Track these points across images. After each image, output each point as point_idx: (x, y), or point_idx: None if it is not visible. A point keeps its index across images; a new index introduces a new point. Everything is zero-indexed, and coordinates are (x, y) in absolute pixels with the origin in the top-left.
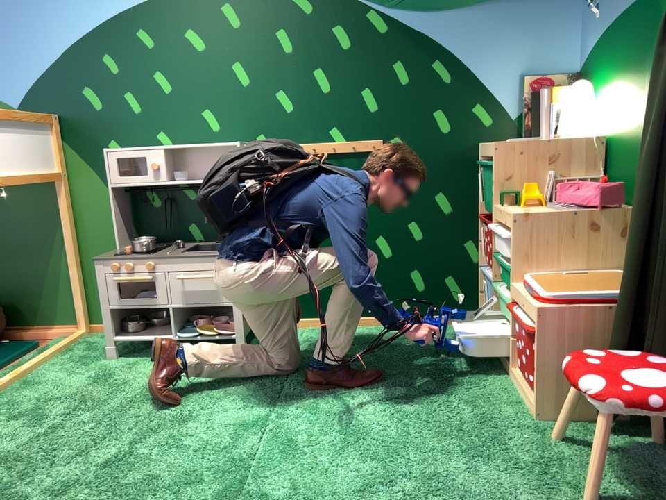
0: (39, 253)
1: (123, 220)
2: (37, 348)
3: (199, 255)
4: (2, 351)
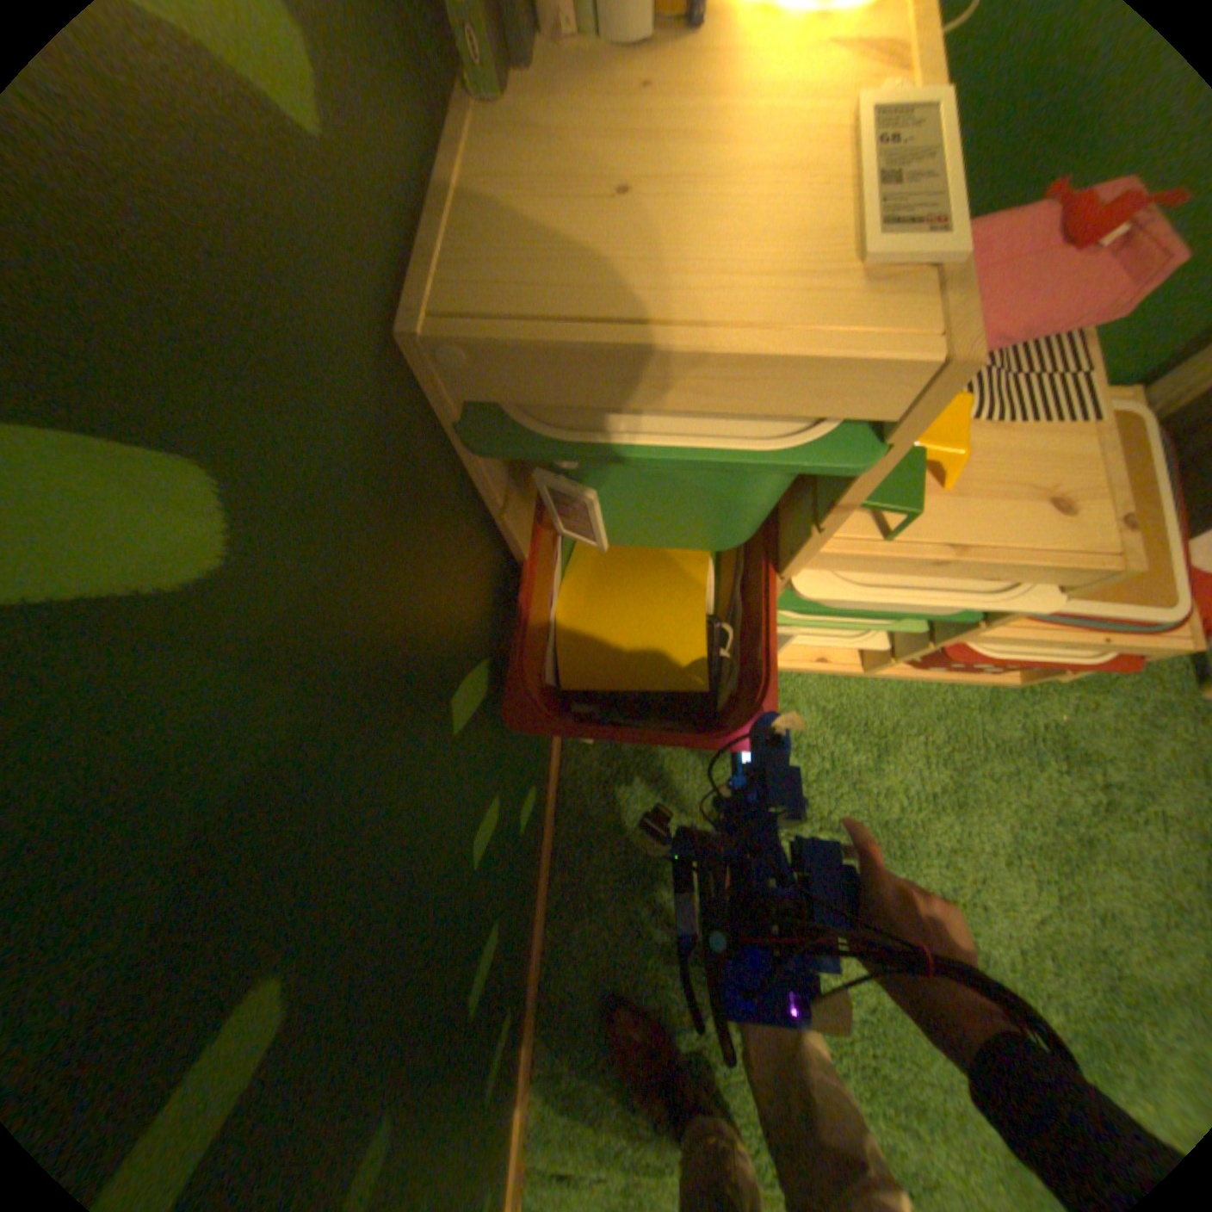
0: None
1: None
2: None
3: None
4: None
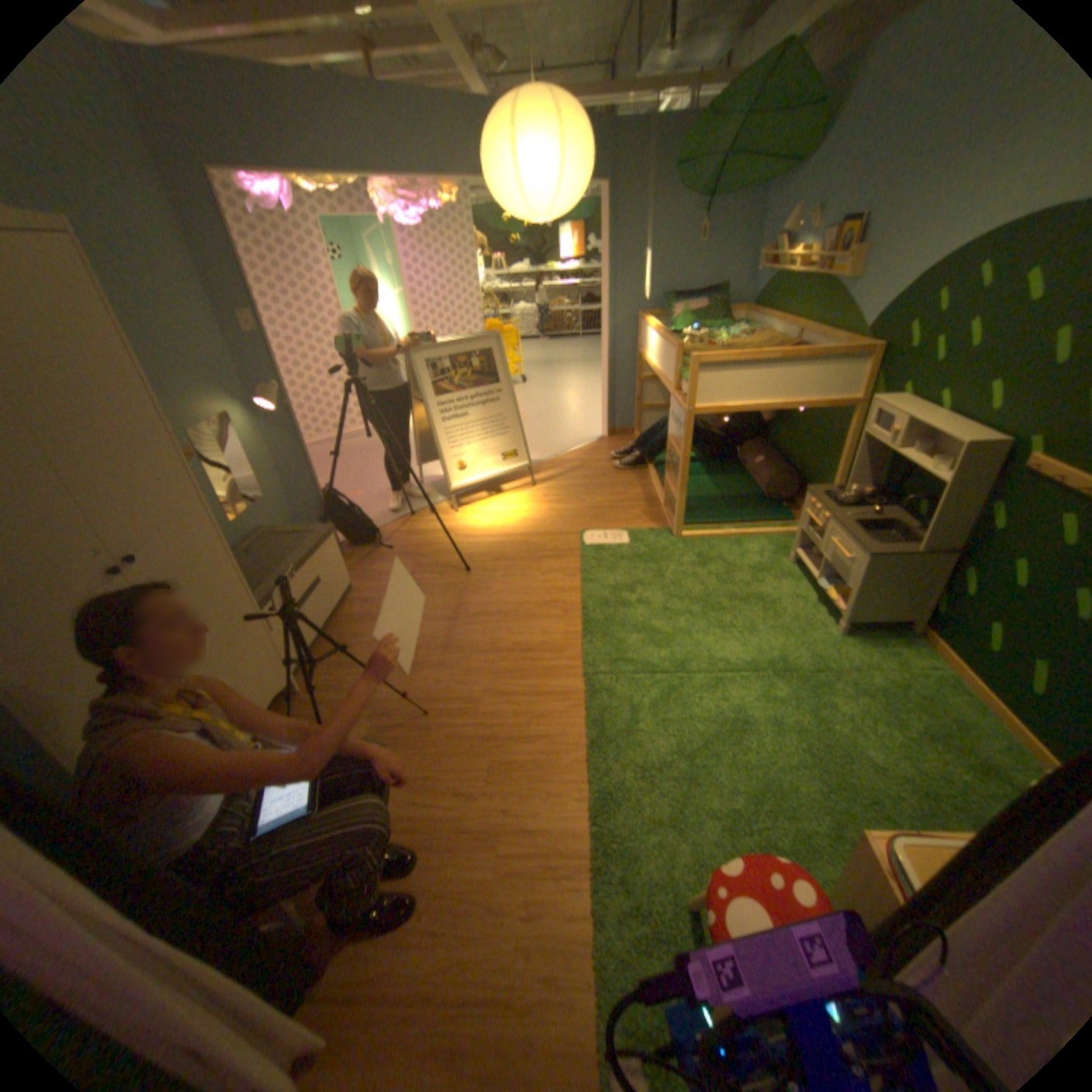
0: (834, 457)
1: (884, 463)
2: (793, 524)
3: (852, 537)
4: (772, 513)
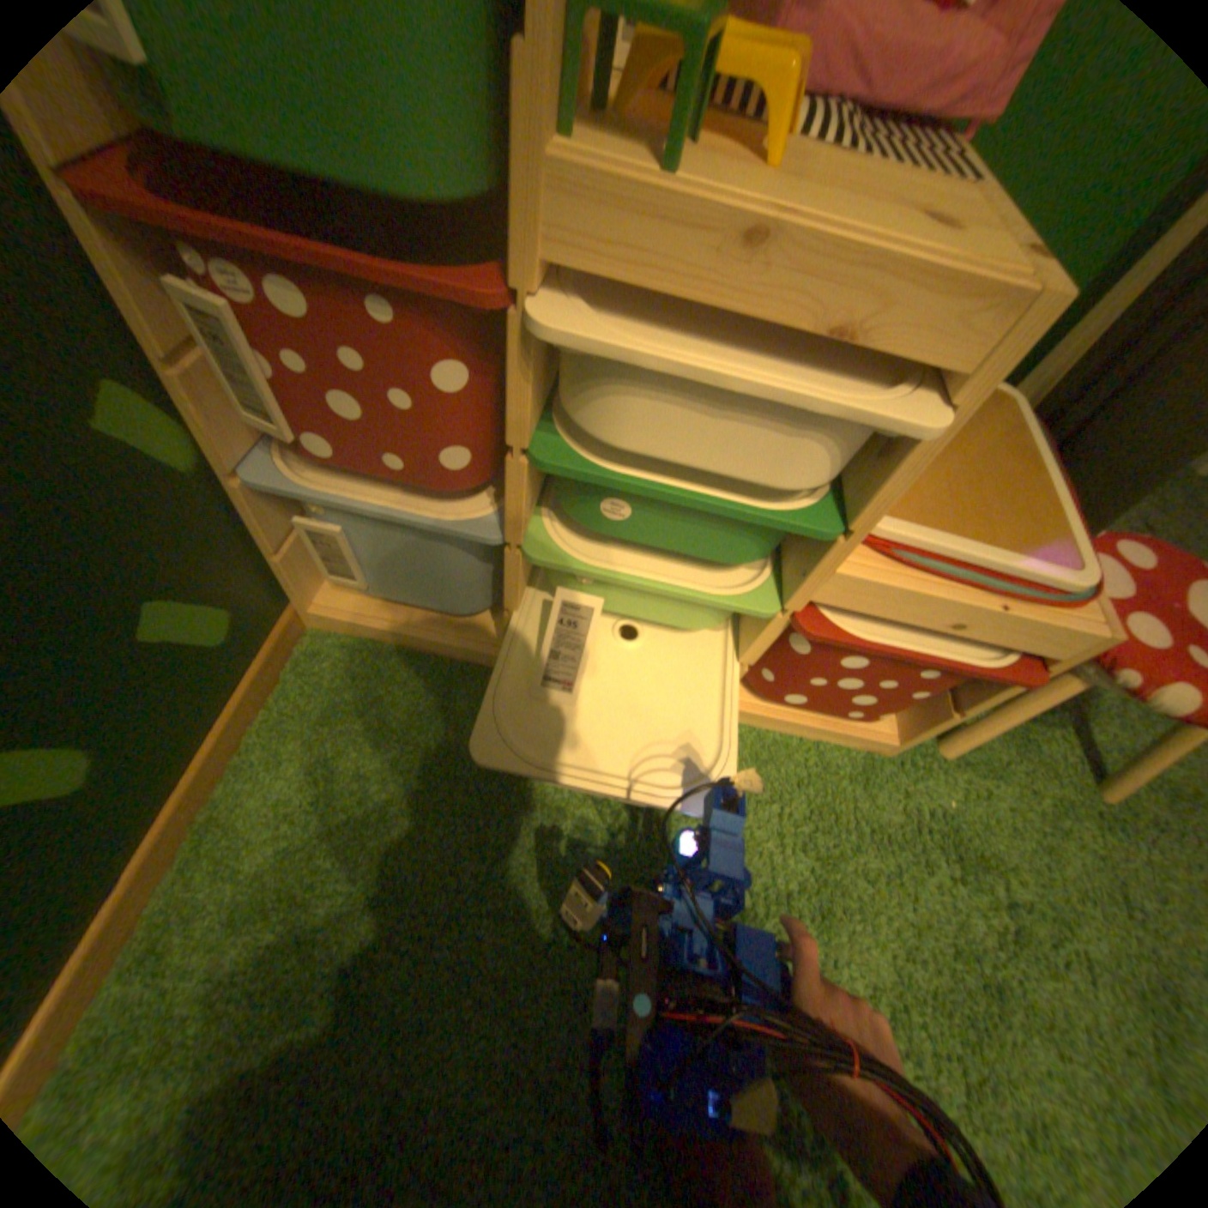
0: None
1: None
2: None
3: None
4: None
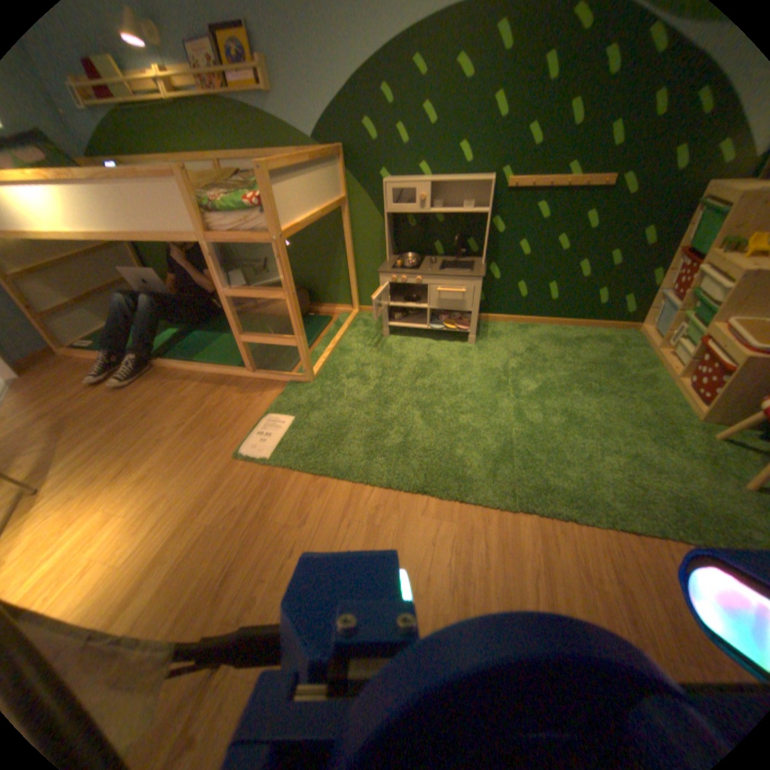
0: (329, 254)
1: (388, 234)
2: (332, 319)
3: (457, 273)
4: (314, 321)
